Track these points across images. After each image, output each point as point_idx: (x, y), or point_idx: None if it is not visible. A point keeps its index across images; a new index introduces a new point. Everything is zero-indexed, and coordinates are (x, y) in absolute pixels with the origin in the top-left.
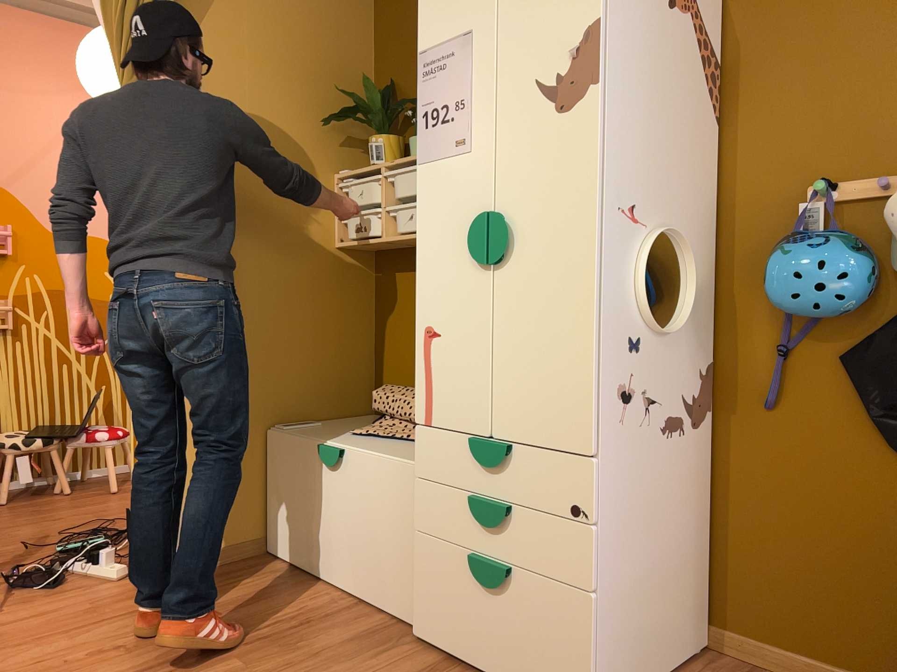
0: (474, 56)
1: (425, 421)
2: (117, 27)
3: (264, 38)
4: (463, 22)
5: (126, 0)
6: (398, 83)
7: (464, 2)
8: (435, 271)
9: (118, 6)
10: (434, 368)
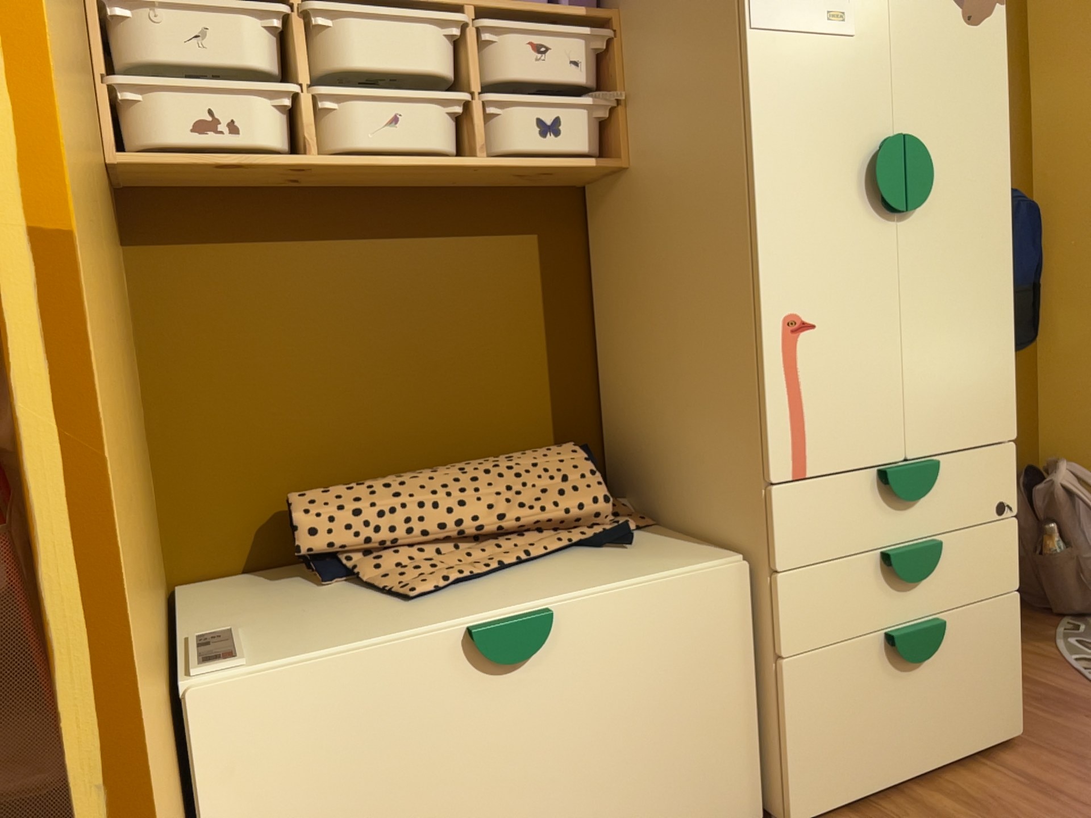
0: None
1: (795, 472)
2: None
3: None
4: None
5: None
6: None
7: None
8: (798, 223)
9: None
10: (807, 381)
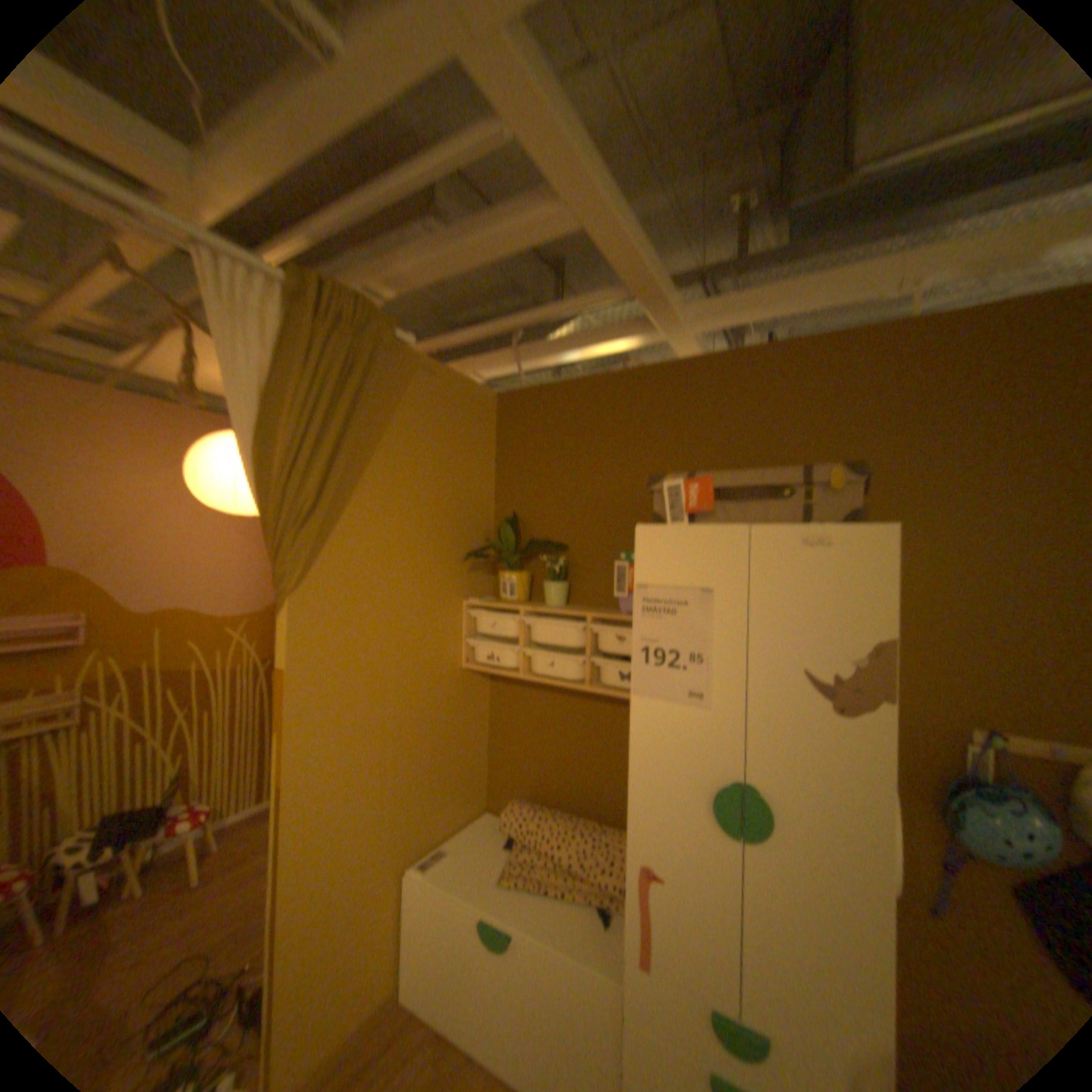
0: (715, 616)
1: (640, 965)
2: (270, 497)
3: (411, 487)
4: (699, 576)
5: (287, 476)
6: (522, 518)
7: (700, 557)
8: (656, 814)
9: (275, 478)
10: (654, 914)
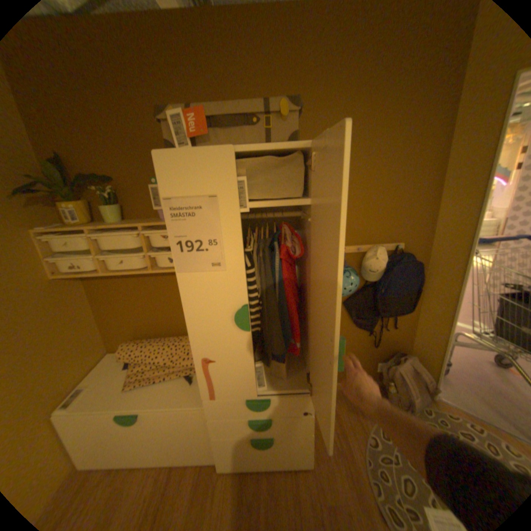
0: (220, 213)
1: (210, 398)
2: None
3: None
4: (206, 186)
5: None
6: (63, 156)
7: (204, 171)
8: (204, 332)
9: None
10: (212, 376)
